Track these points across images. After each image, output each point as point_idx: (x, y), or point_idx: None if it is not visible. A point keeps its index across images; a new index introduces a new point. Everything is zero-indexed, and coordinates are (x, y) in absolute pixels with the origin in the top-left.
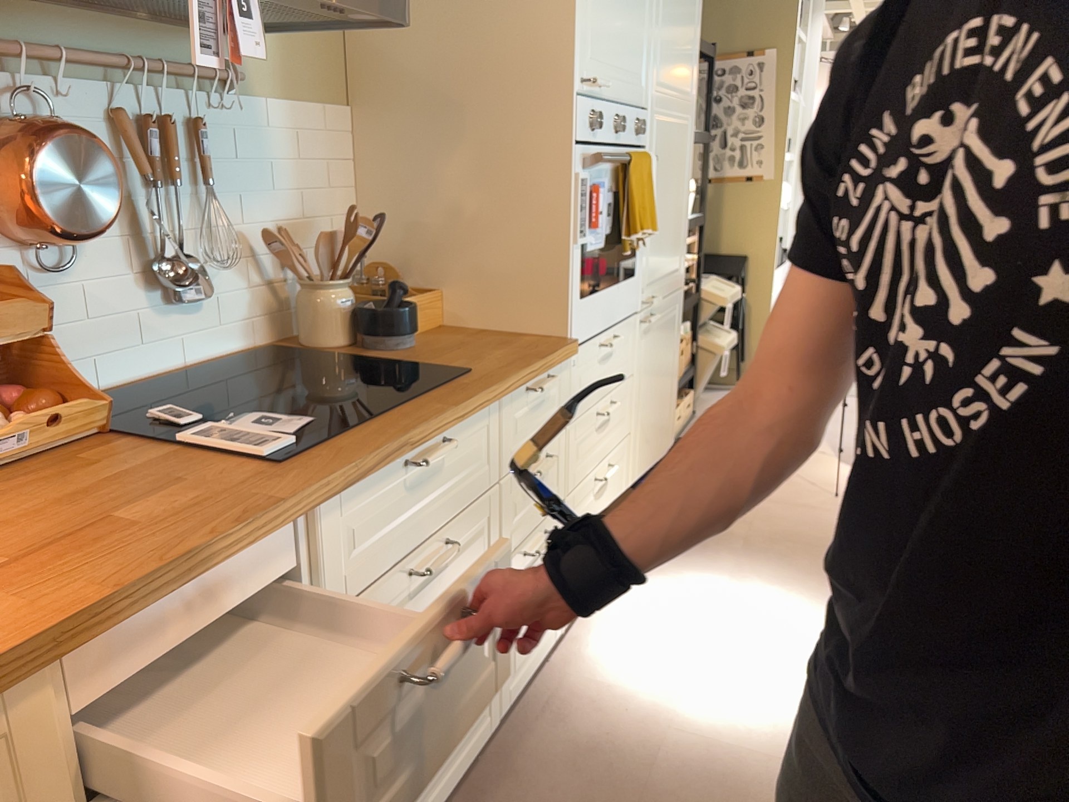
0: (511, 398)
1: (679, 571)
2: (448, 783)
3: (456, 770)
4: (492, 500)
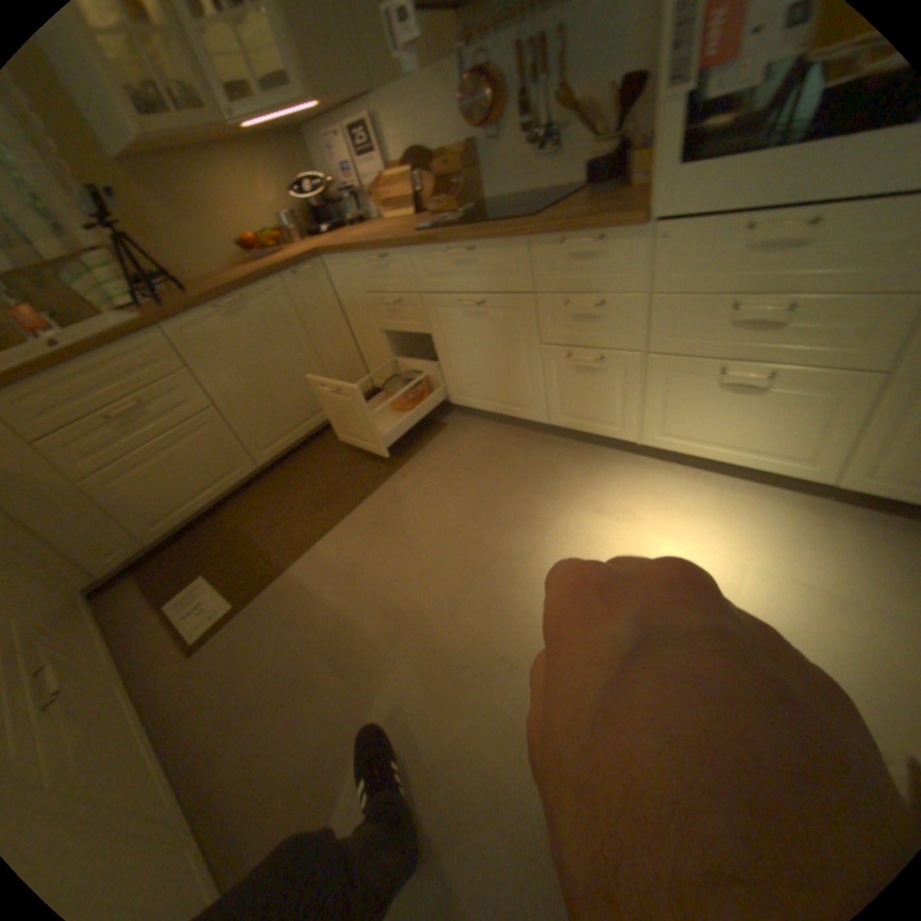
0: (540, 240)
1: (846, 554)
2: (502, 410)
3: (509, 411)
4: (526, 300)
